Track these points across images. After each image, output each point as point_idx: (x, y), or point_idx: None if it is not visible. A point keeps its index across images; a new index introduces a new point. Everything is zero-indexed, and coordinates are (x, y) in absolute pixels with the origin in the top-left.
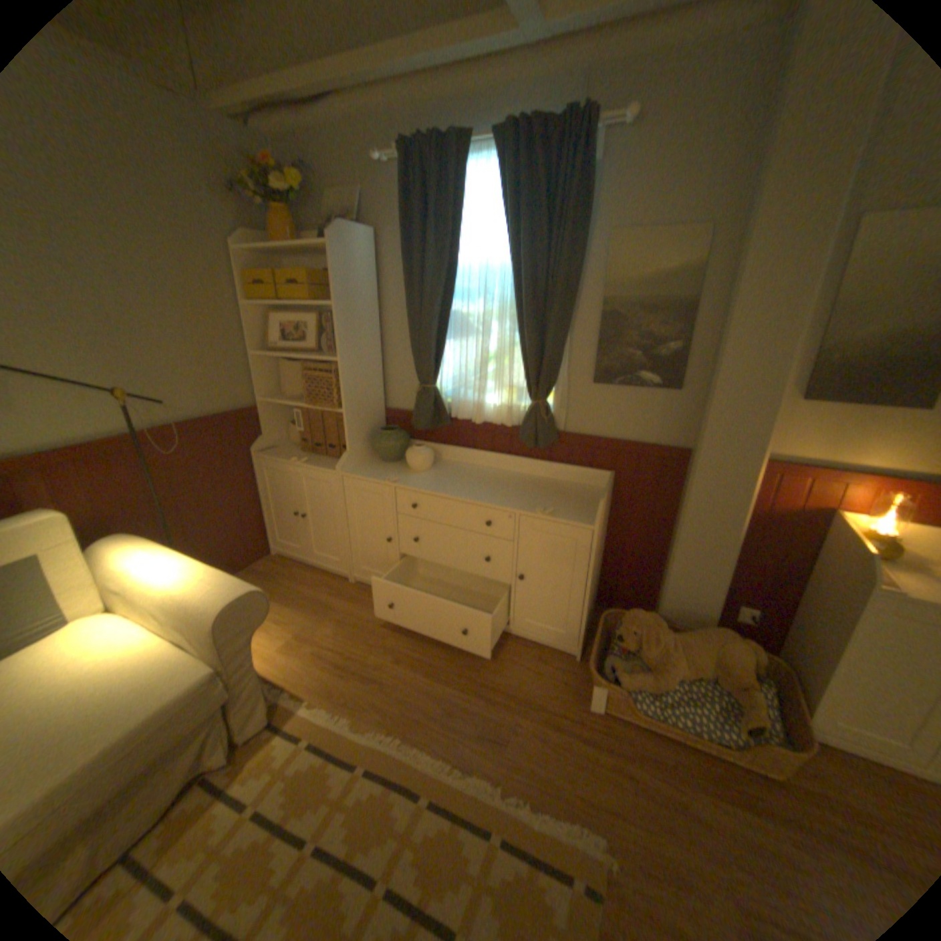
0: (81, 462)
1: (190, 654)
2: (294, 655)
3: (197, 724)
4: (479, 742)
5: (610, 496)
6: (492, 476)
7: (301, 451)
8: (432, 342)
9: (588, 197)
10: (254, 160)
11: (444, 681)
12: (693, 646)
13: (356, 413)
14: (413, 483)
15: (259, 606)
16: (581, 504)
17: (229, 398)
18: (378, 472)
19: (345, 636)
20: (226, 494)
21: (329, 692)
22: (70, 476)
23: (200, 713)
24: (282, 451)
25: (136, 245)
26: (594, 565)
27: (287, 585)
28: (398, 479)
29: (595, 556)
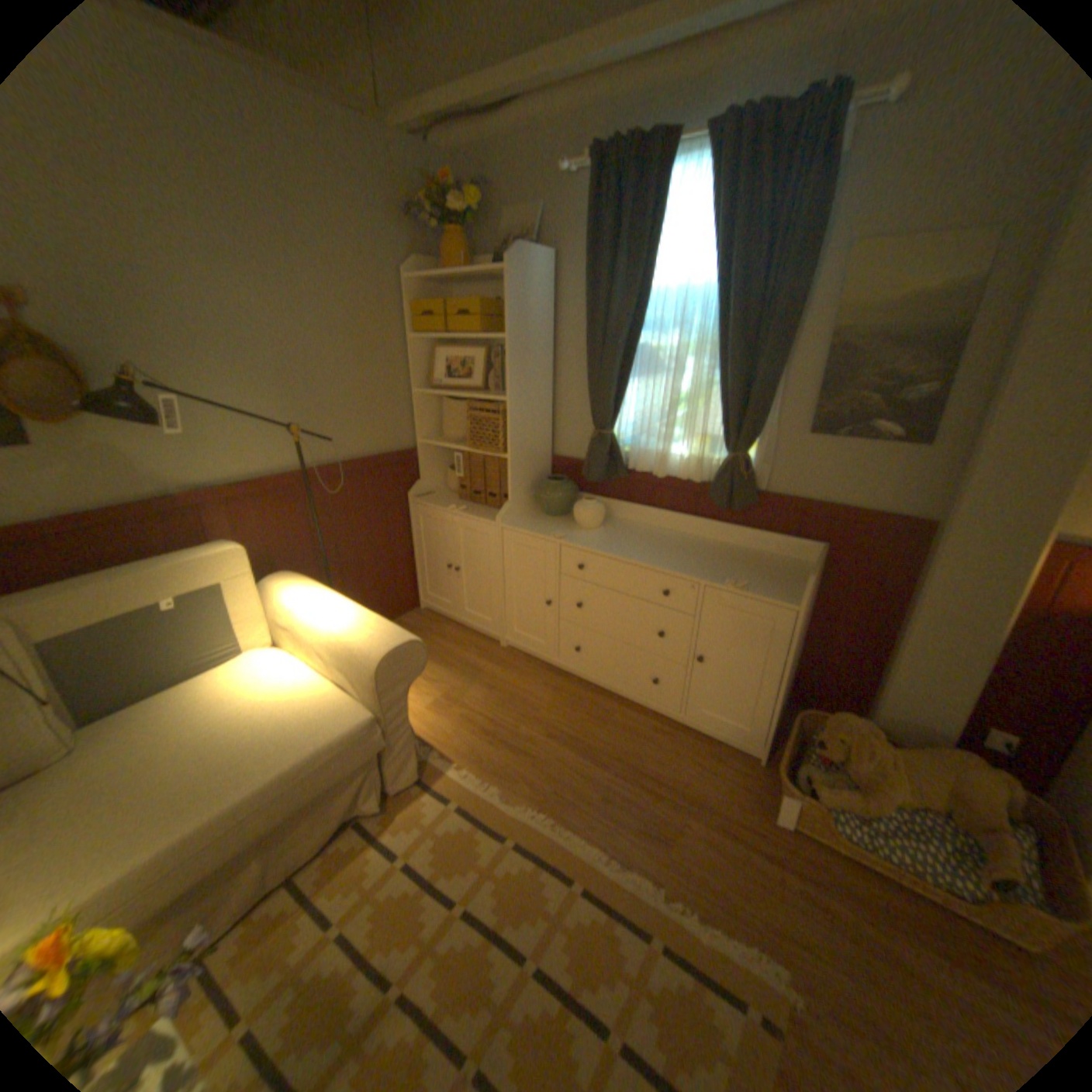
0: (256, 497)
1: (352, 697)
2: (443, 715)
3: (355, 768)
4: (641, 837)
5: (820, 573)
6: (672, 540)
7: (458, 499)
8: (614, 381)
9: (826, 201)
10: (431, 179)
11: (603, 766)
12: (922, 768)
13: (522, 460)
14: (580, 541)
15: (419, 657)
16: (784, 580)
17: (391, 439)
18: (541, 527)
19: (496, 702)
20: (381, 540)
21: (479, 758)
22: (247, 510)
23: (360, 757)
24: (439, 499)
25: (316, 277)
26: (795, 655)
27: (436, 641)
28: (564, 535)
29: (798, 644)
